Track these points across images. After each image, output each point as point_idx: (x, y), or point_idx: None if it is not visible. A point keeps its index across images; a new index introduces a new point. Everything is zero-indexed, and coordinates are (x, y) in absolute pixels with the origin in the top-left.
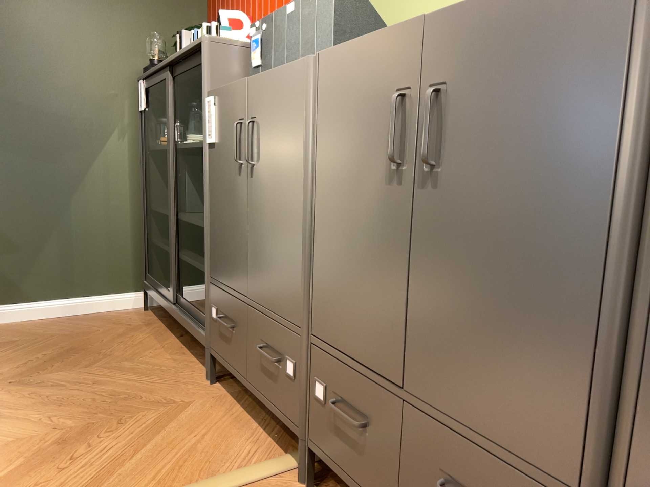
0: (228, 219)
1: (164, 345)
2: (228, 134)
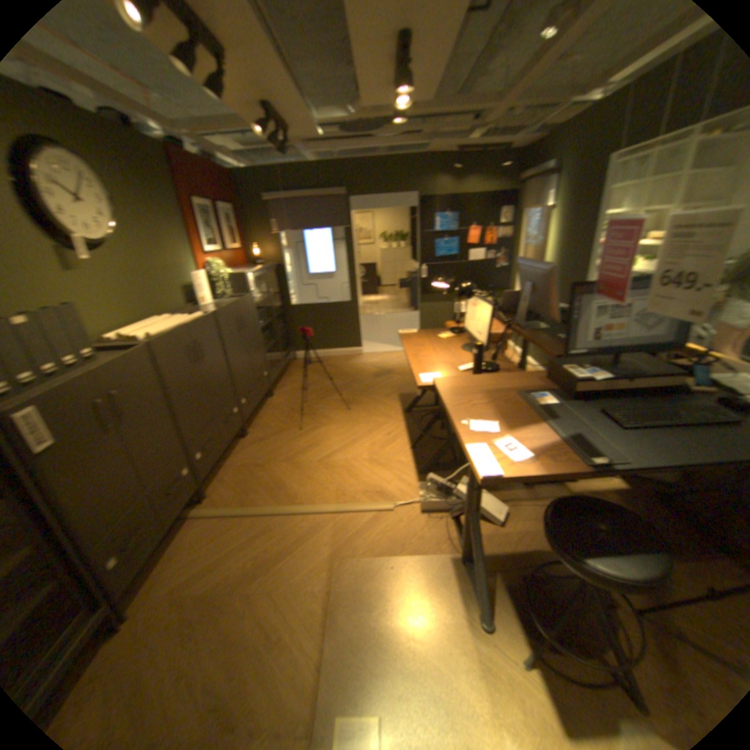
0: (101, 476)
1: None
2: (73, 421)
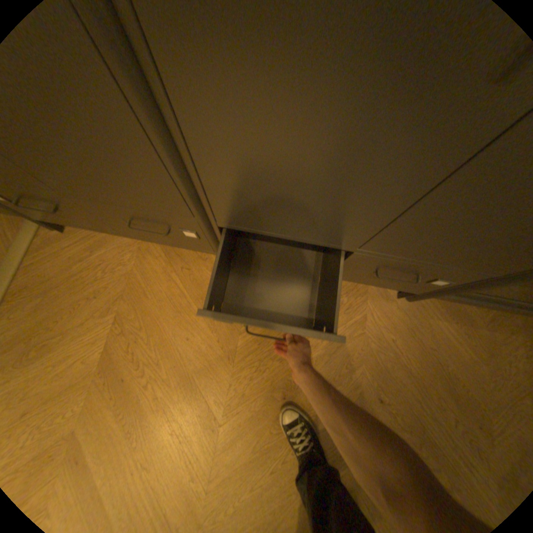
0: None
1: None
2: None
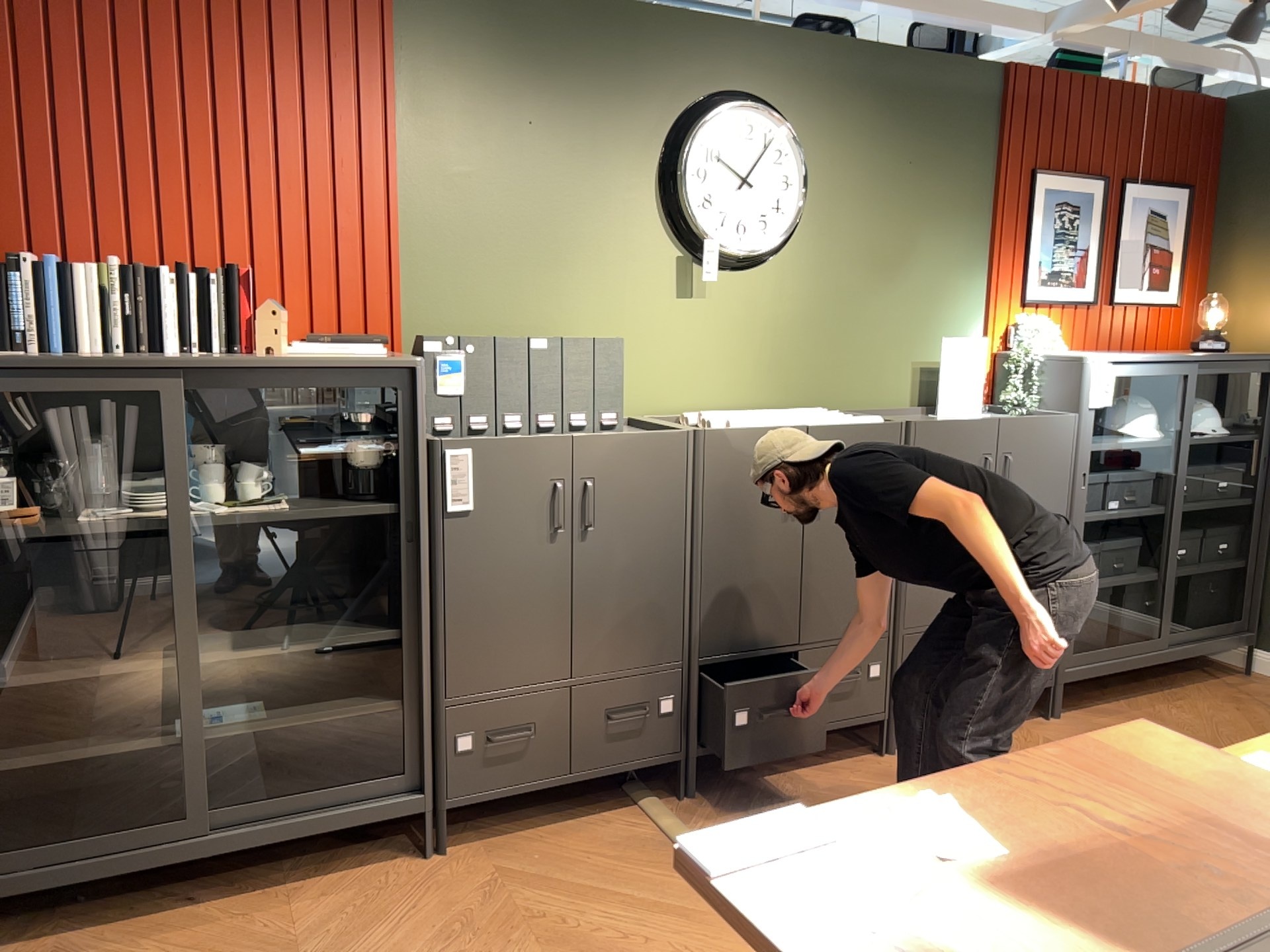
0: (515, 602)
1: (226, 914)
2: (515, 497)
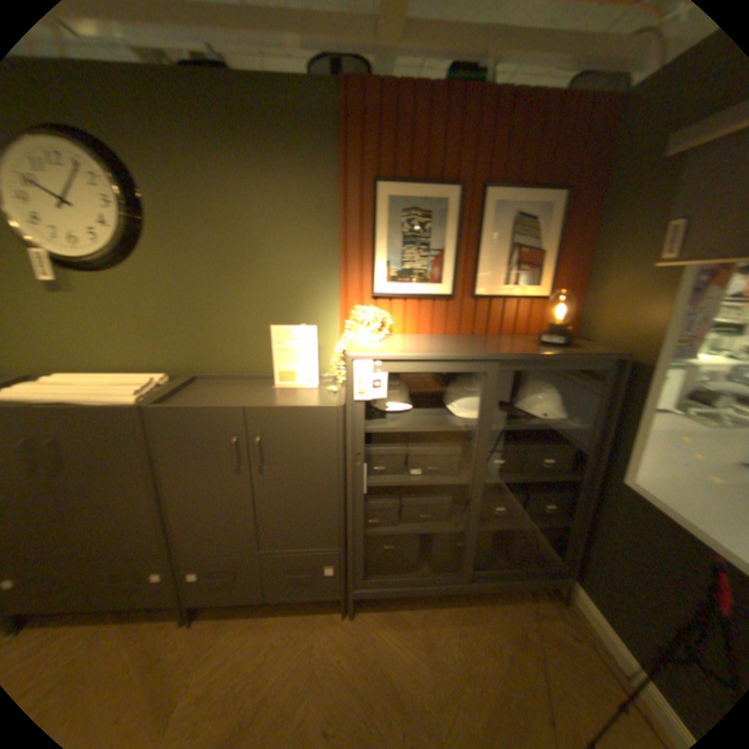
0: None
1: None
2: None
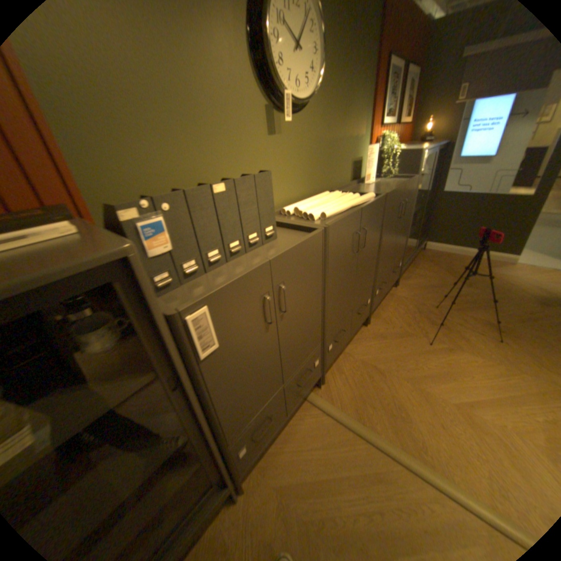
0: (254, 374)
1: None
2: (244, 319)
